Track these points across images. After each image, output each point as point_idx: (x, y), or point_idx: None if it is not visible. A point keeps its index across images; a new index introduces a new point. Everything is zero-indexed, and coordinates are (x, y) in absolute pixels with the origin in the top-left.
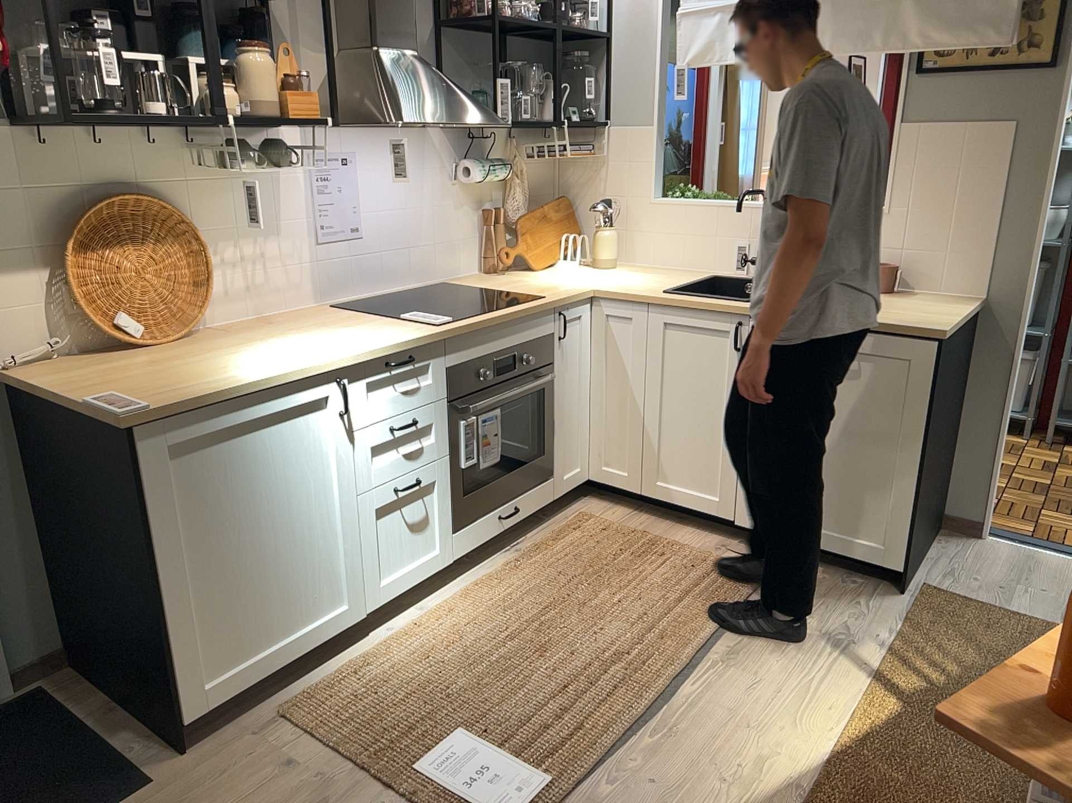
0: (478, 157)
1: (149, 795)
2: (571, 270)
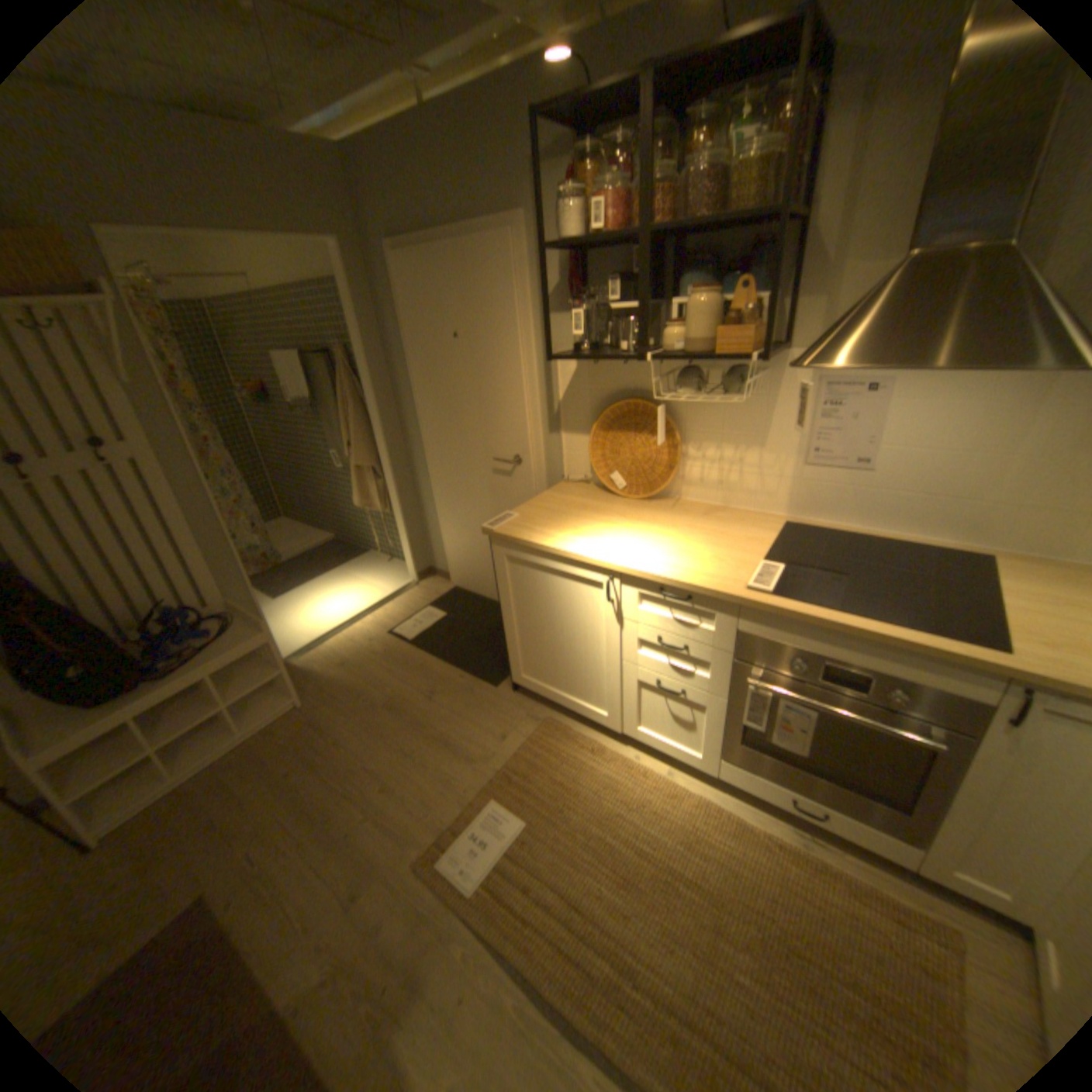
0: None
1: (488, 689)
2: None
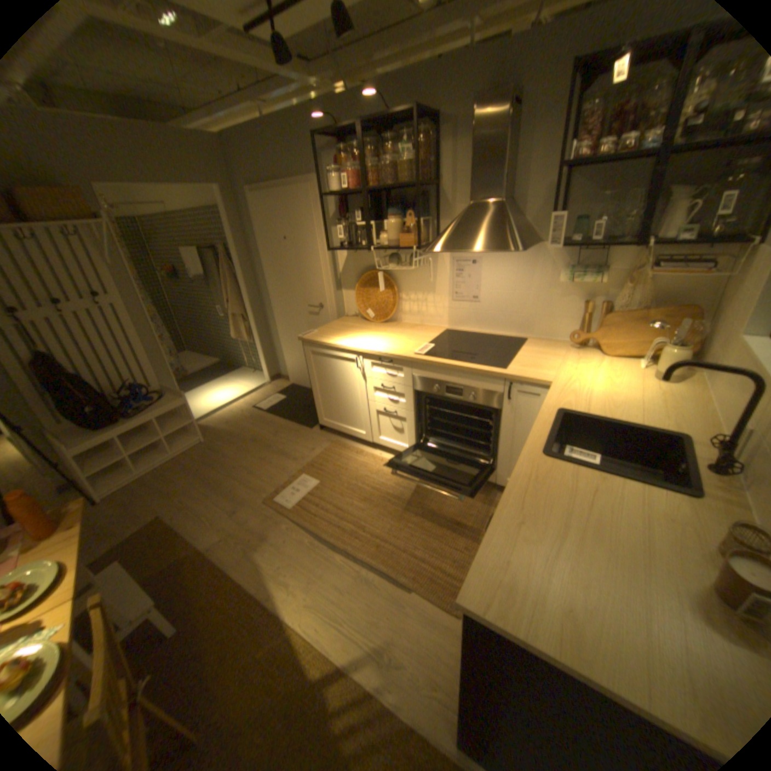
0: (596, 262)
1: (307, 430)
2: (631, 368)
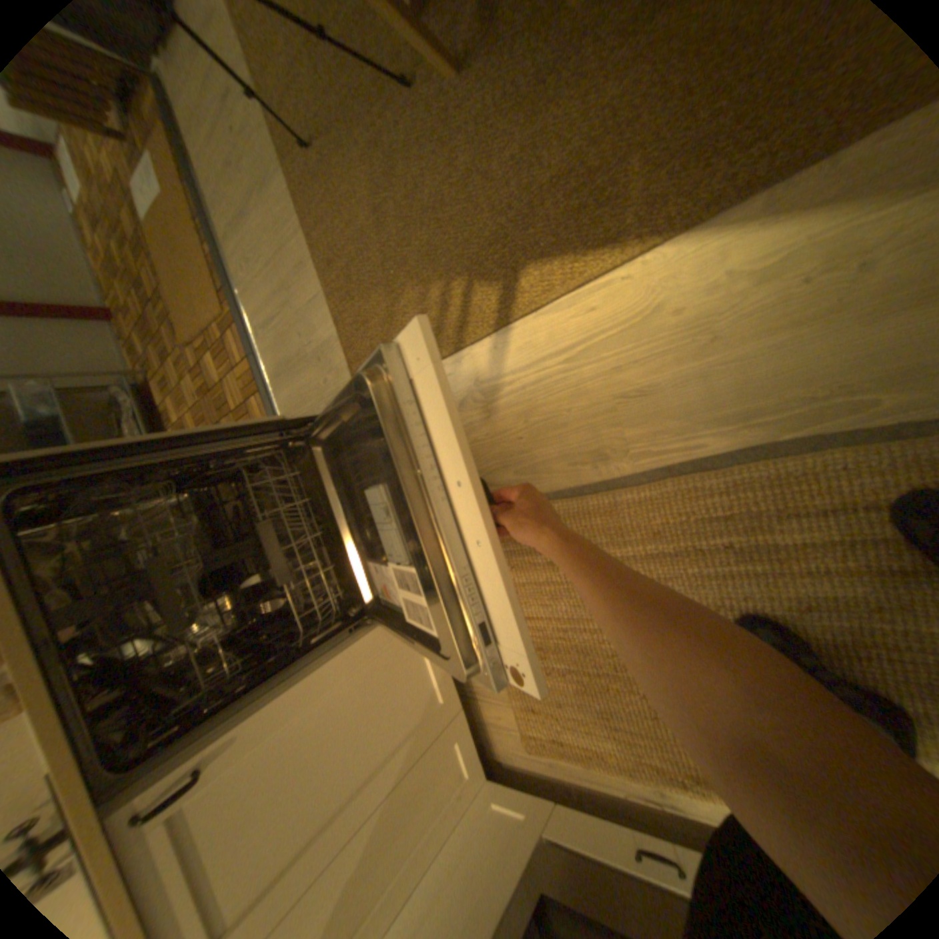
0: None
1: None
2: None
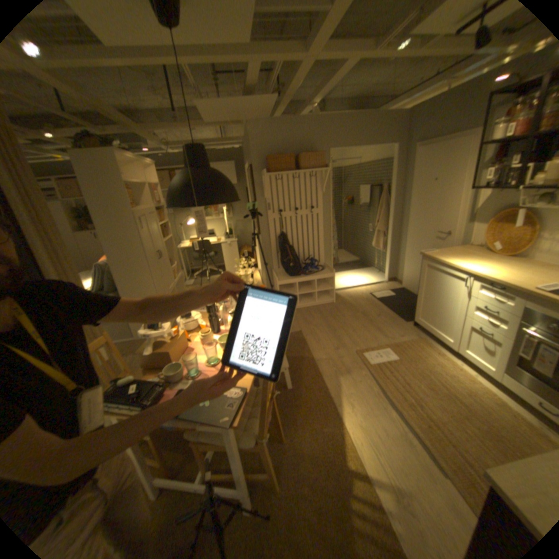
0: None
1: (402, 321)
2: None
